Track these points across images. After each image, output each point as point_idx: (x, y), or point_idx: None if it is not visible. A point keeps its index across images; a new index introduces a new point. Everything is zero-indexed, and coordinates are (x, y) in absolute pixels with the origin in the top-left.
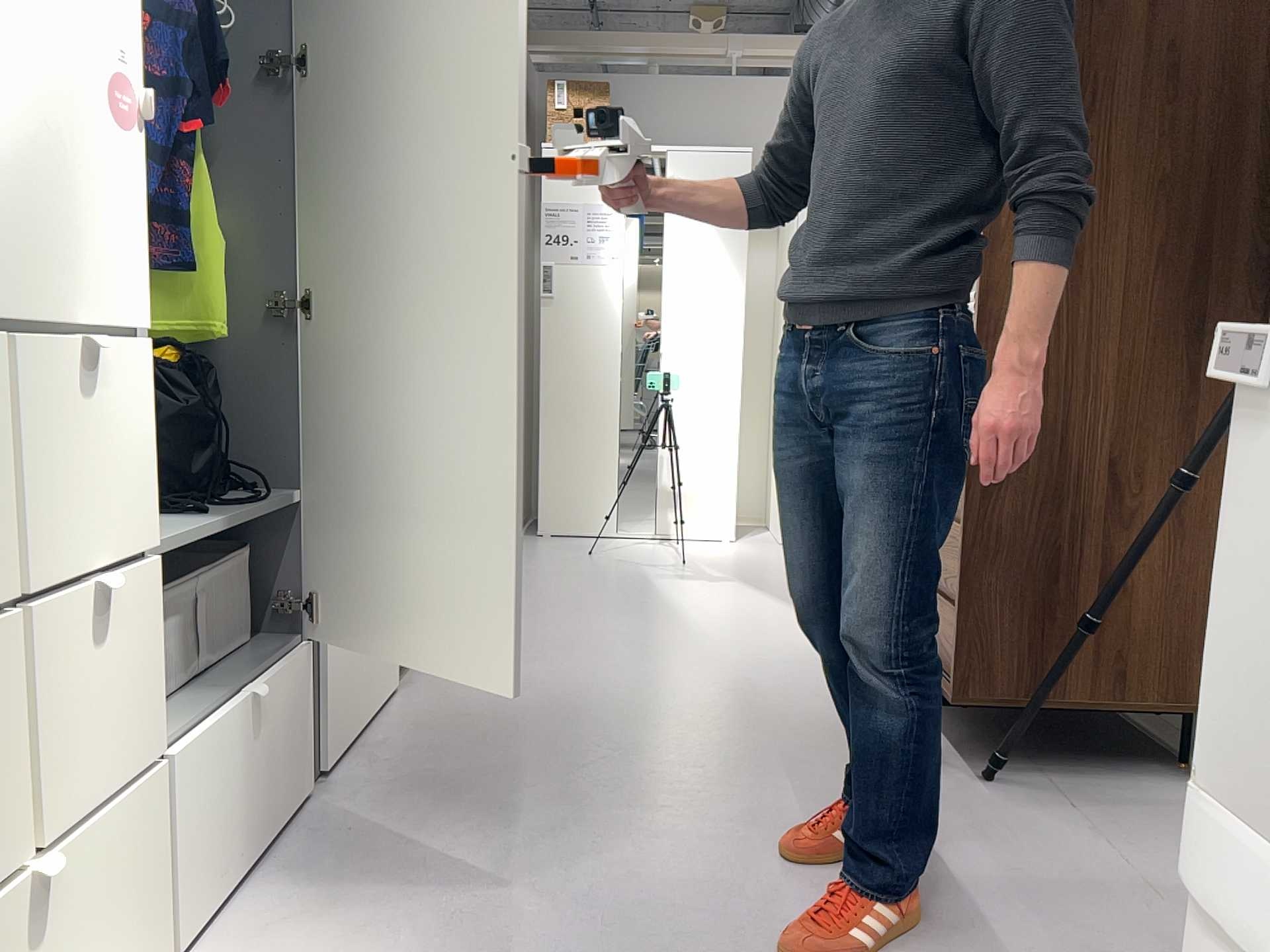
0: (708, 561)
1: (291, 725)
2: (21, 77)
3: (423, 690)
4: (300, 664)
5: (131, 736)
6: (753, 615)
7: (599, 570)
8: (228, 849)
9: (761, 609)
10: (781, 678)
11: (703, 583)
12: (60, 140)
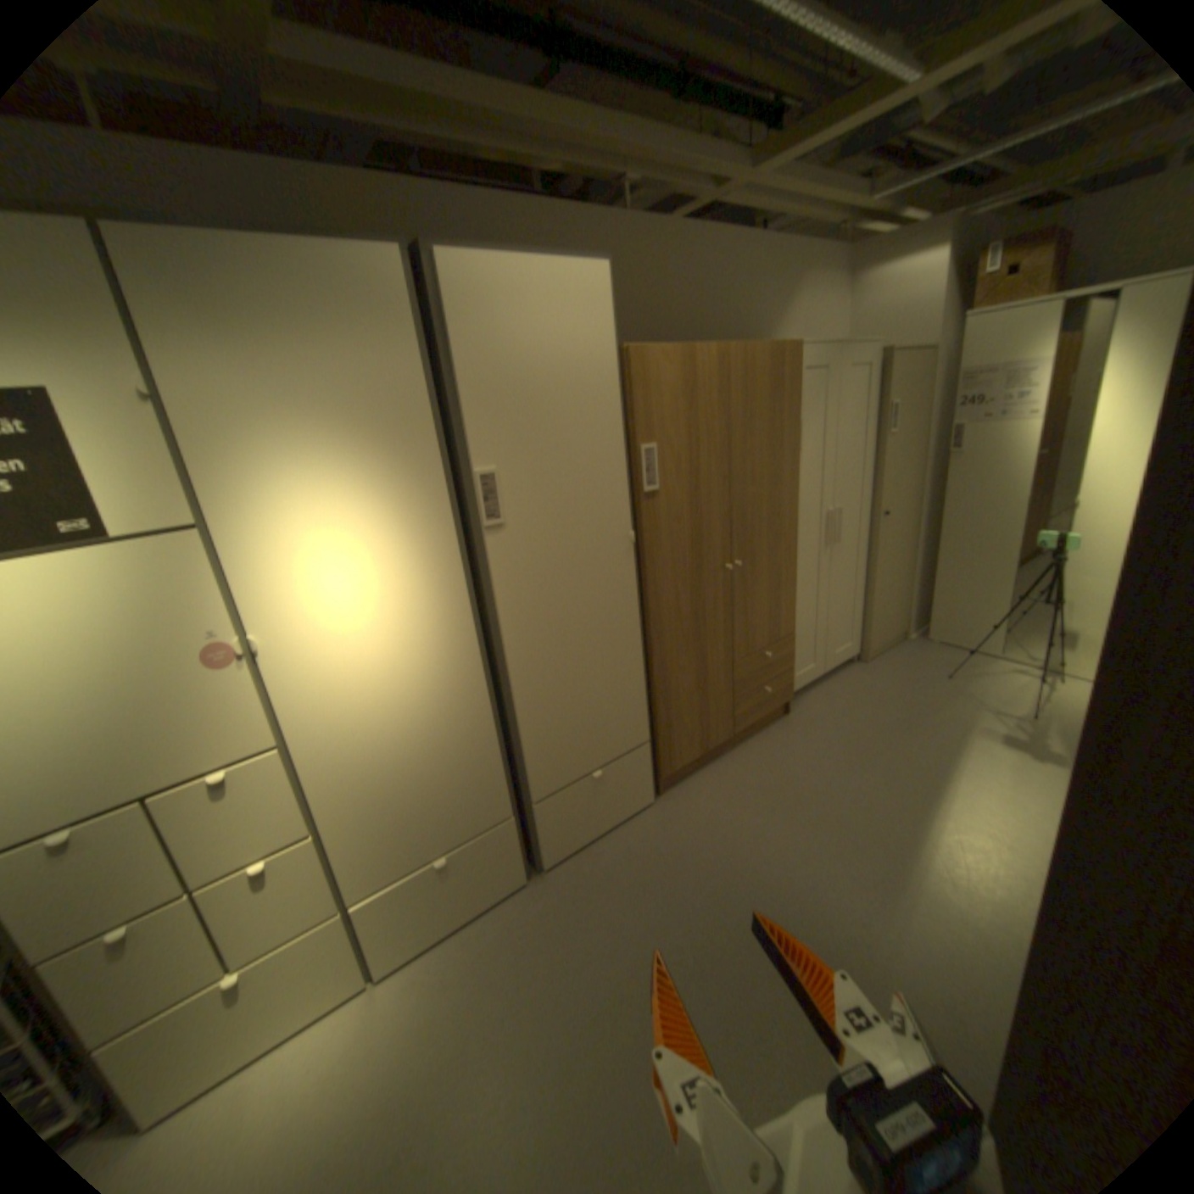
0: (1070, 721)
1: (493, 860)
2: (134, 689)
3: (669, 809)
4: (502, 830)
5: (311, 909)
6: (1025, 833)
7: (935, 704)
8: (422, 929)
9: (1046, 827)
10: (943, 953)
11: (1023, 758)
12: (177, 698)
